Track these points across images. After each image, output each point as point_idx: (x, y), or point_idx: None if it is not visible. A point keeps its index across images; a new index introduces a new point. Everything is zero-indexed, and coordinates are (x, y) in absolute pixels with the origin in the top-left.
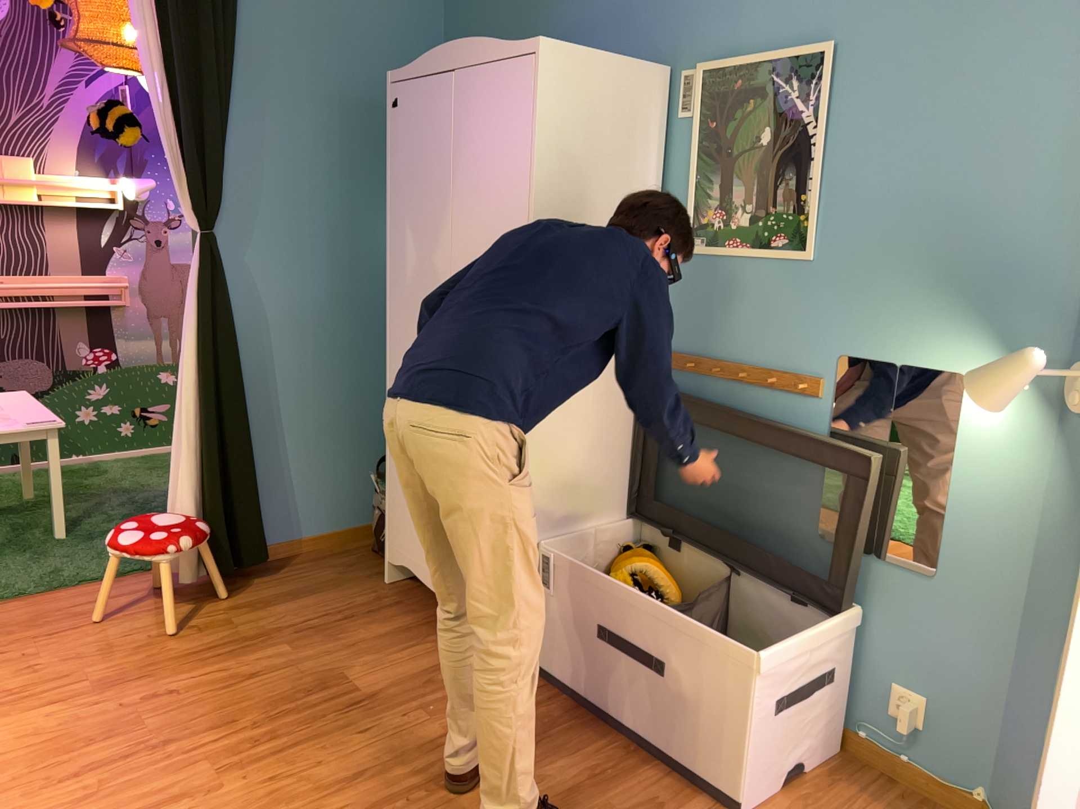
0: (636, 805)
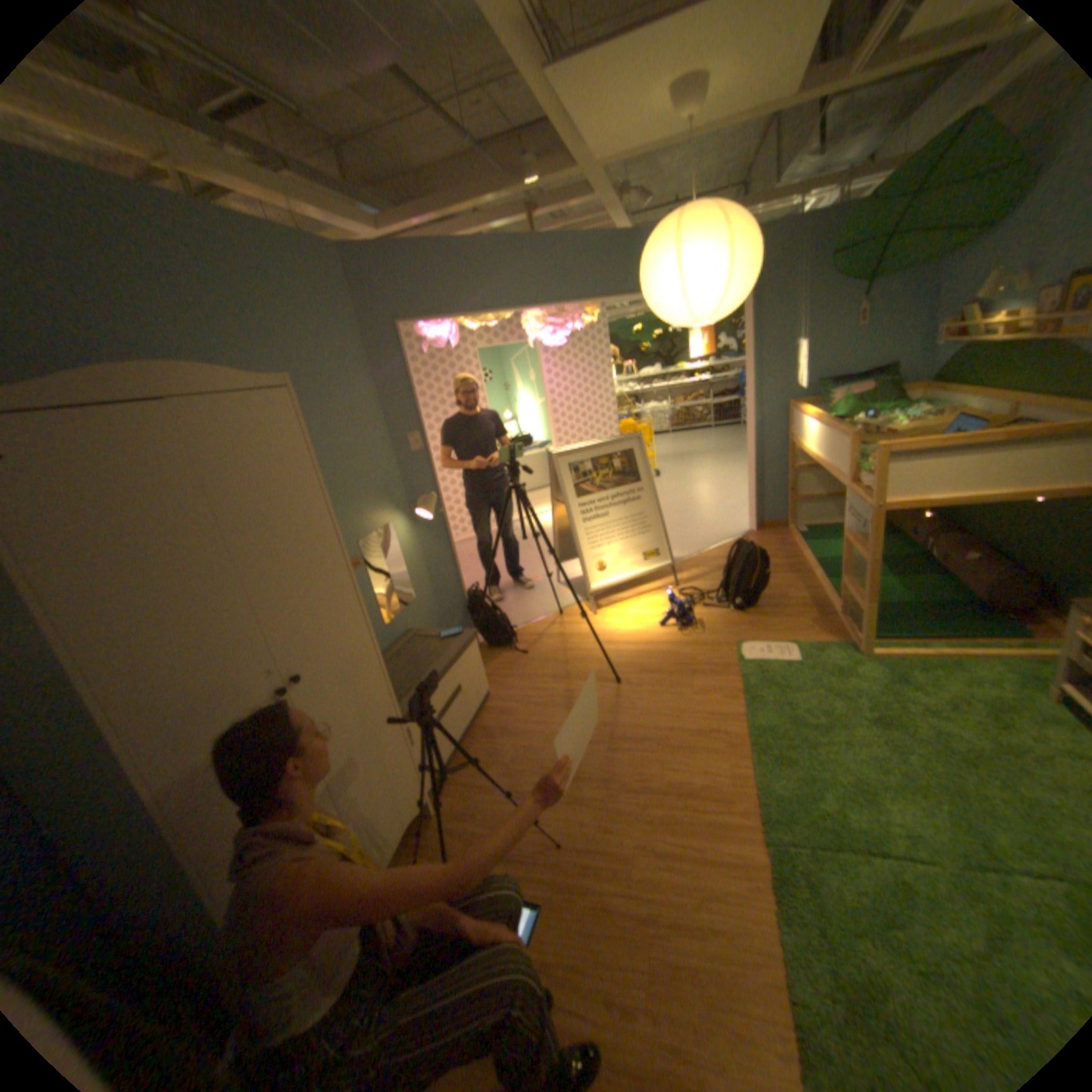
0: (505, 718)
